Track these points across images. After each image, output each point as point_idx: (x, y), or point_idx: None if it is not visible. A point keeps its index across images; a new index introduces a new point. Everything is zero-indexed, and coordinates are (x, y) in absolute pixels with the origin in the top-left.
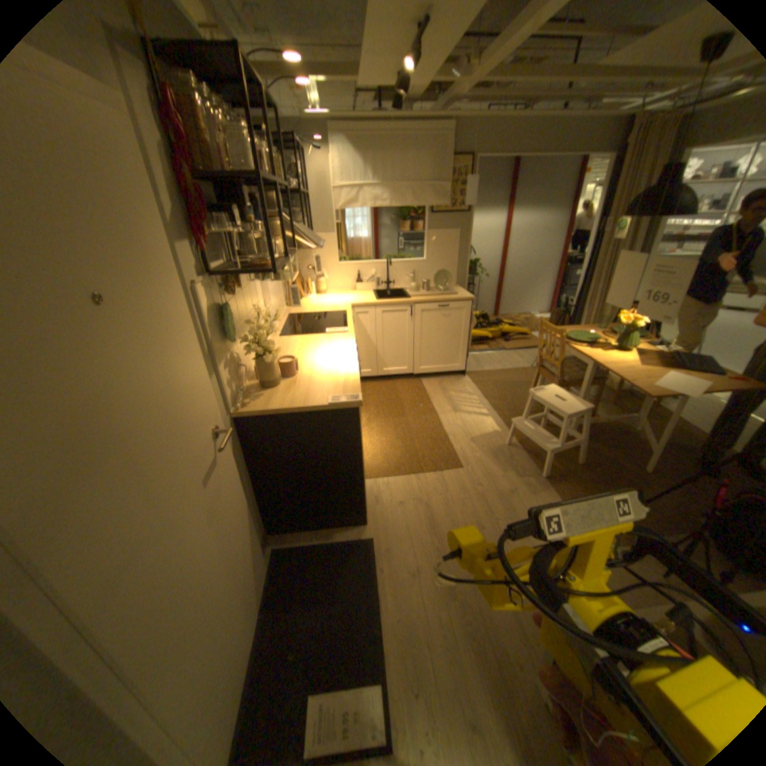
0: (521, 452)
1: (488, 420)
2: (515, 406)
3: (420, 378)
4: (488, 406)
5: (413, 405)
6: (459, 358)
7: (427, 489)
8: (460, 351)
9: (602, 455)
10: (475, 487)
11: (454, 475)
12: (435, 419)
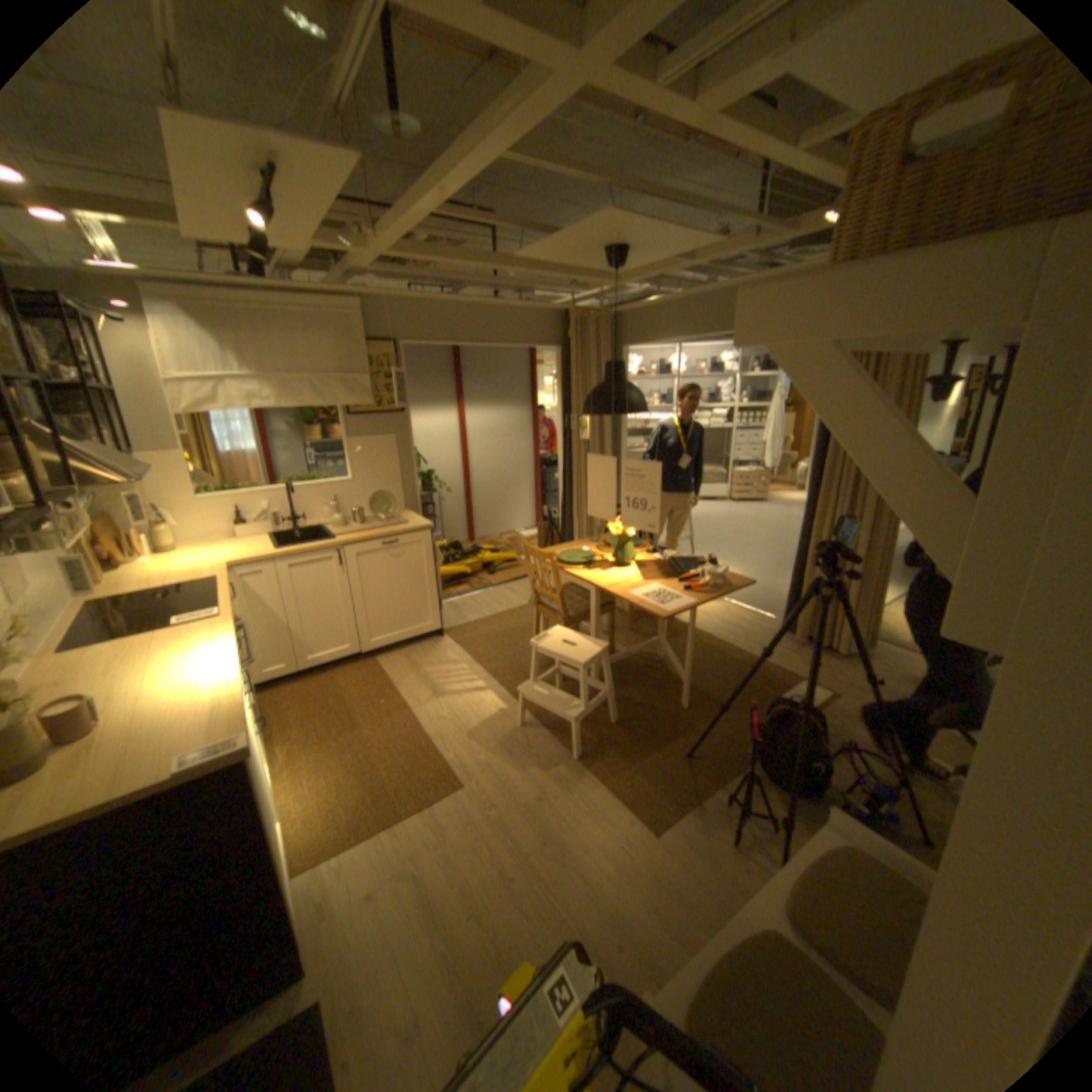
0: (541, 730)
1: (489, 695)
2: (520, 663)
3: (376, 655)
4: (485, 673)
5: (370, 703)
6: (432, 611)
7: (413, 848)
8: (430, 600)
9: (634, 701)
10: (487, 812)
11: (452, 804)
12: (409, 716)
